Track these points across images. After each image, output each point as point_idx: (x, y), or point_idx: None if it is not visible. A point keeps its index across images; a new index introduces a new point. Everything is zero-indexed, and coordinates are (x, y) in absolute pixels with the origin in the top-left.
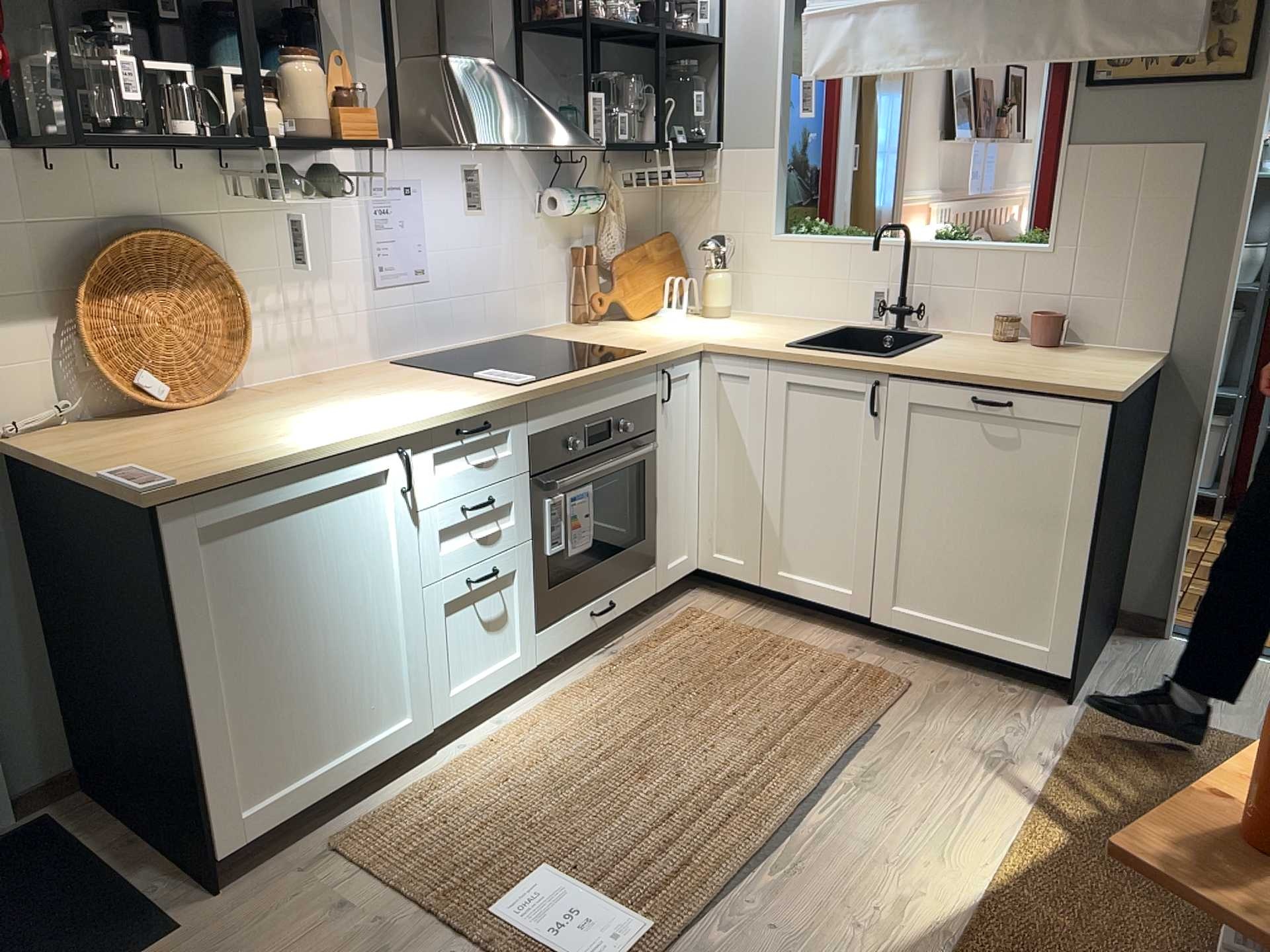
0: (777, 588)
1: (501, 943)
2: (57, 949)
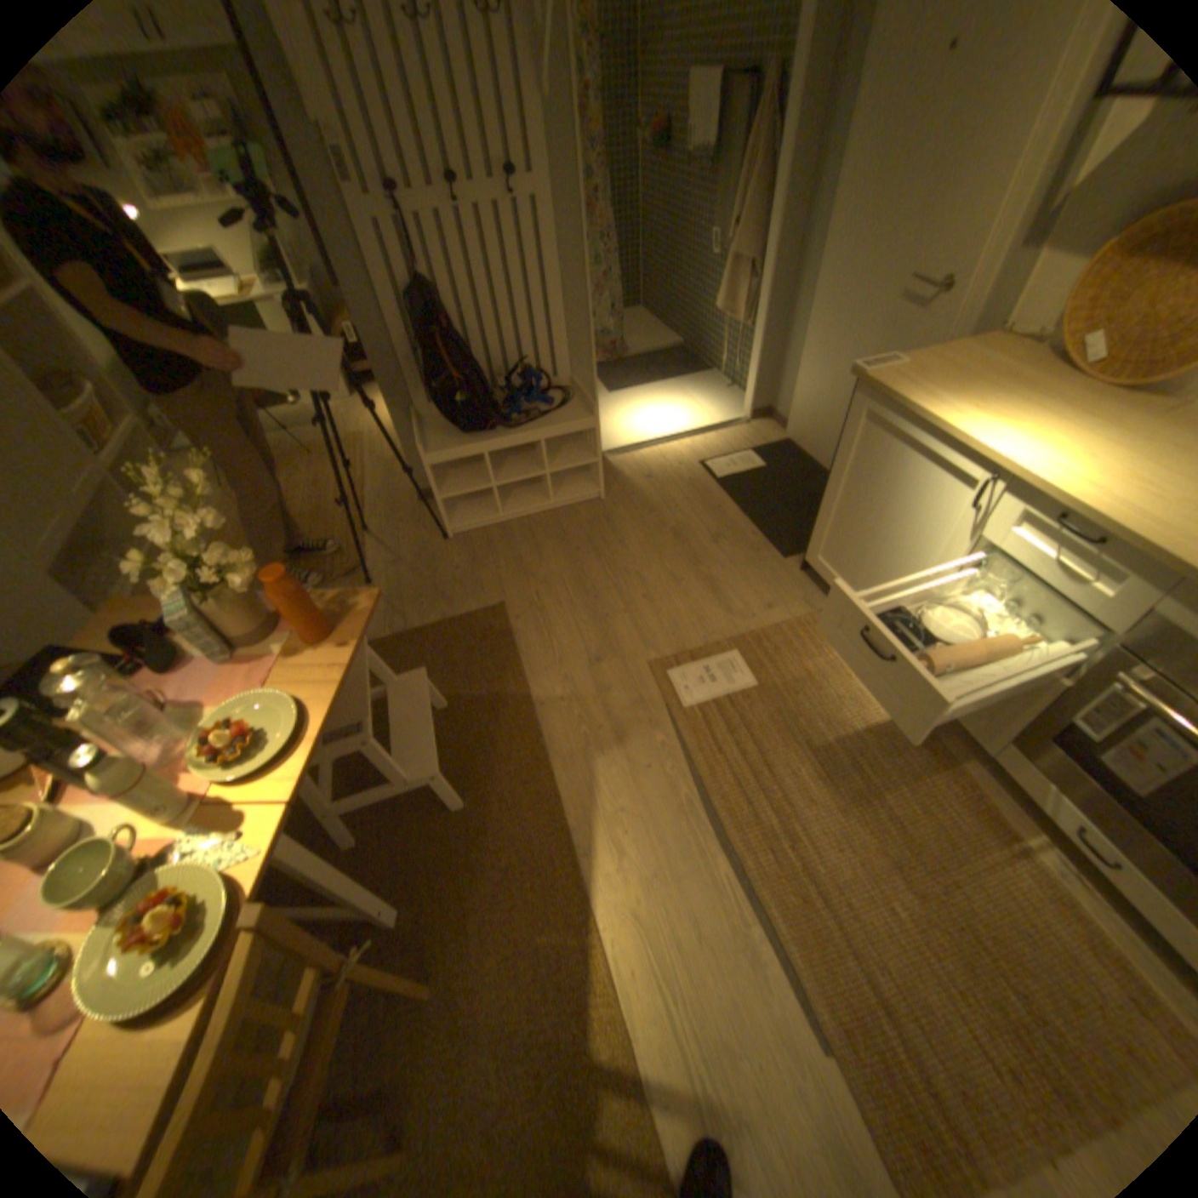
0: None
1: (710, 649)
2: (790, 527)
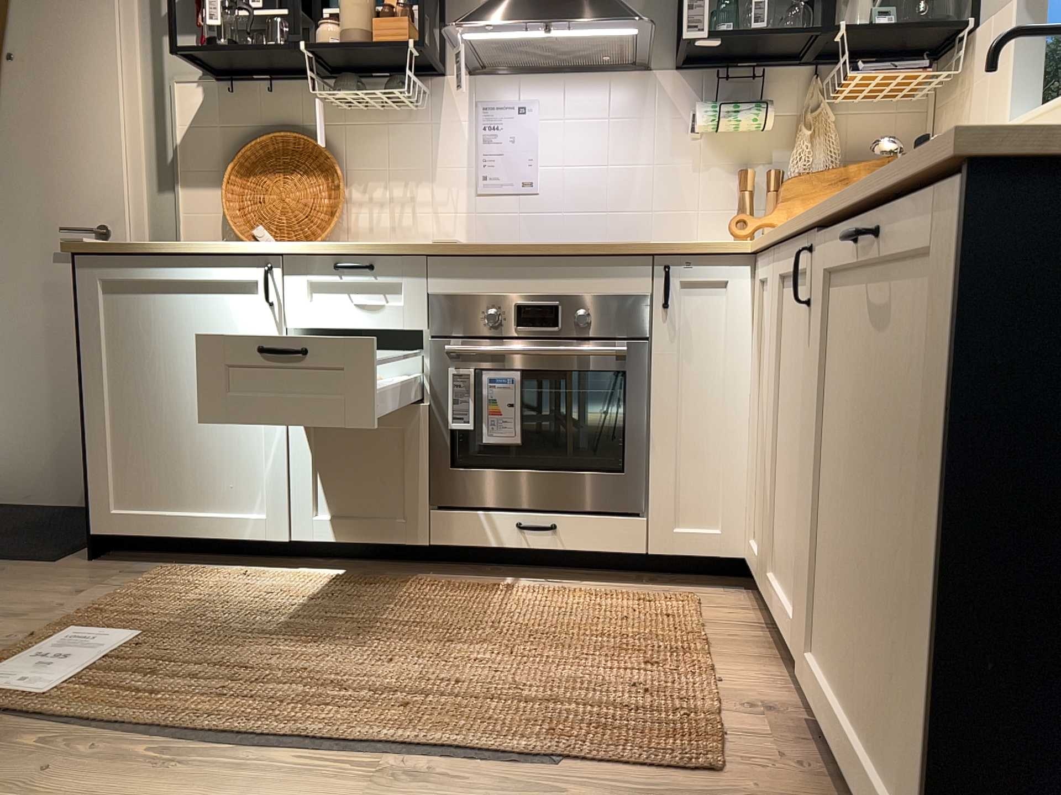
0: (769, 599)
1: (23, 649)
2: (31, 545)
